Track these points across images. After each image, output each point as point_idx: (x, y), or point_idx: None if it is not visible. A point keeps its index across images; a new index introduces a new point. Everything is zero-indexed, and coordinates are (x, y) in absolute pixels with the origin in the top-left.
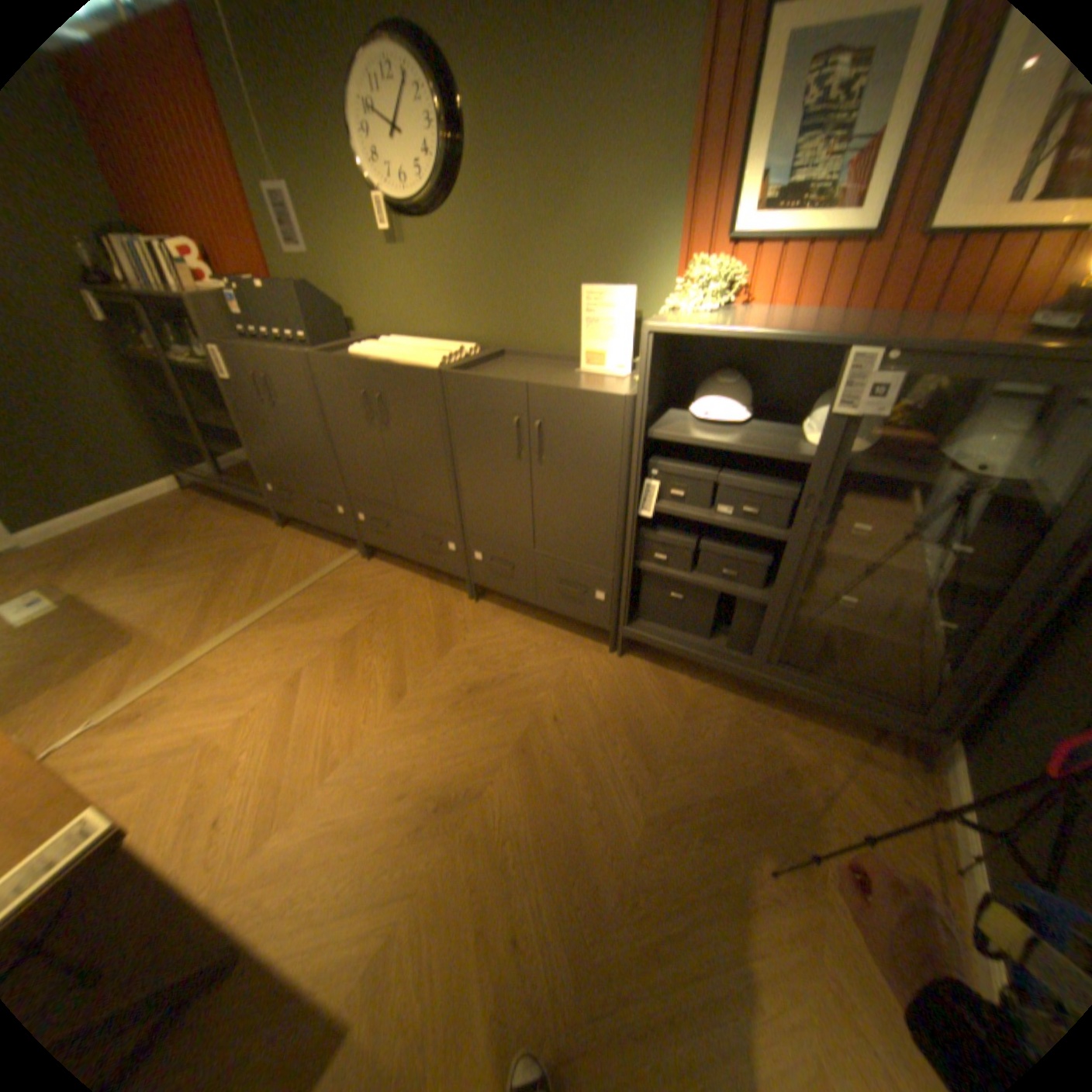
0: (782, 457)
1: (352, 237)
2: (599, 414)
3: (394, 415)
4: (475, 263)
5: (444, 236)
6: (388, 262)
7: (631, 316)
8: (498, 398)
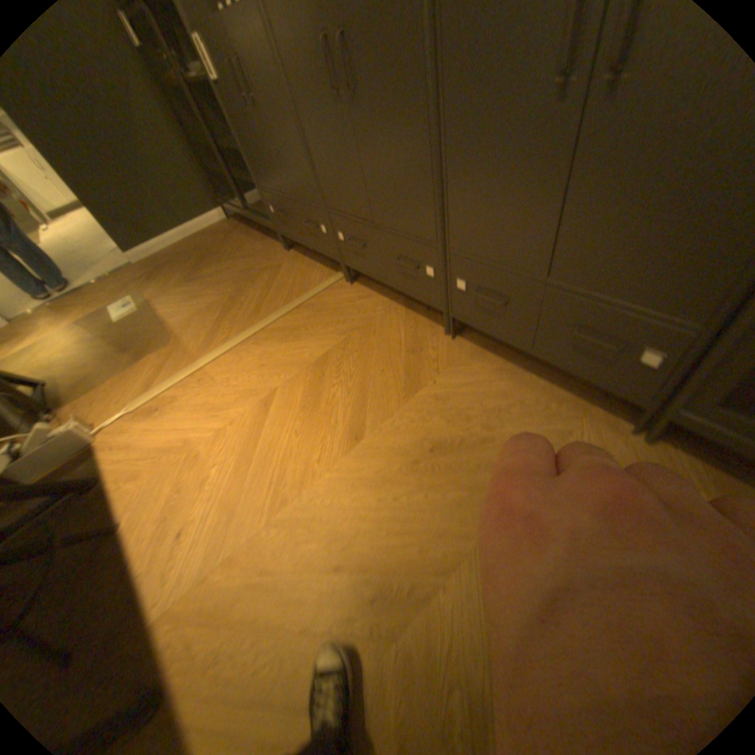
0: None
1: None
2: None
3: (361, 67)
4: None
5: None
6: None
7: None
8: None
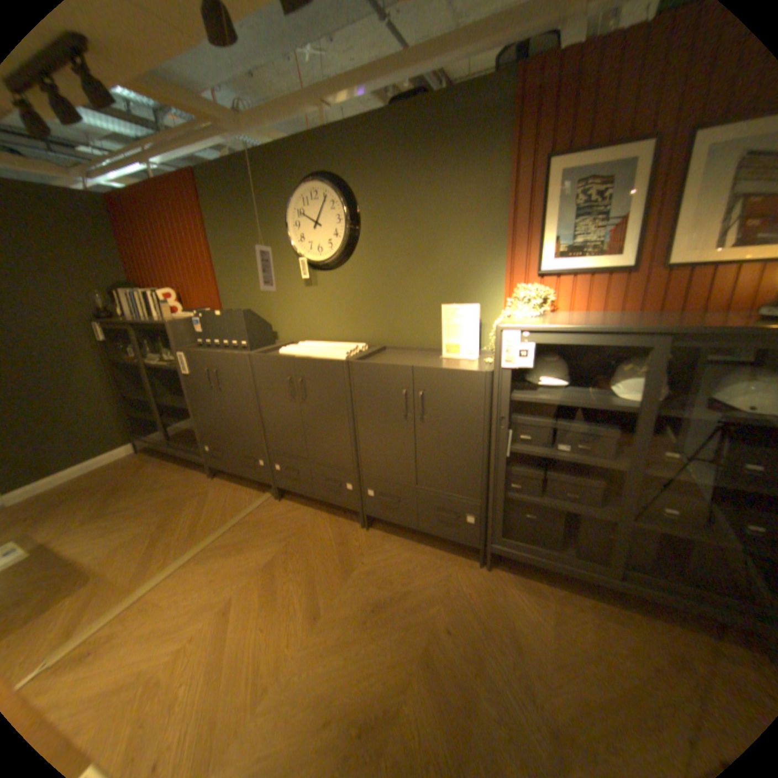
0: (605, 408)
1: (283, 283)
2: (466, 384)
3: (311, 392)
4: (366, 294)
5: (345, 280)
6: (306, 296)
7: (477, 321)
8: (390, 377)
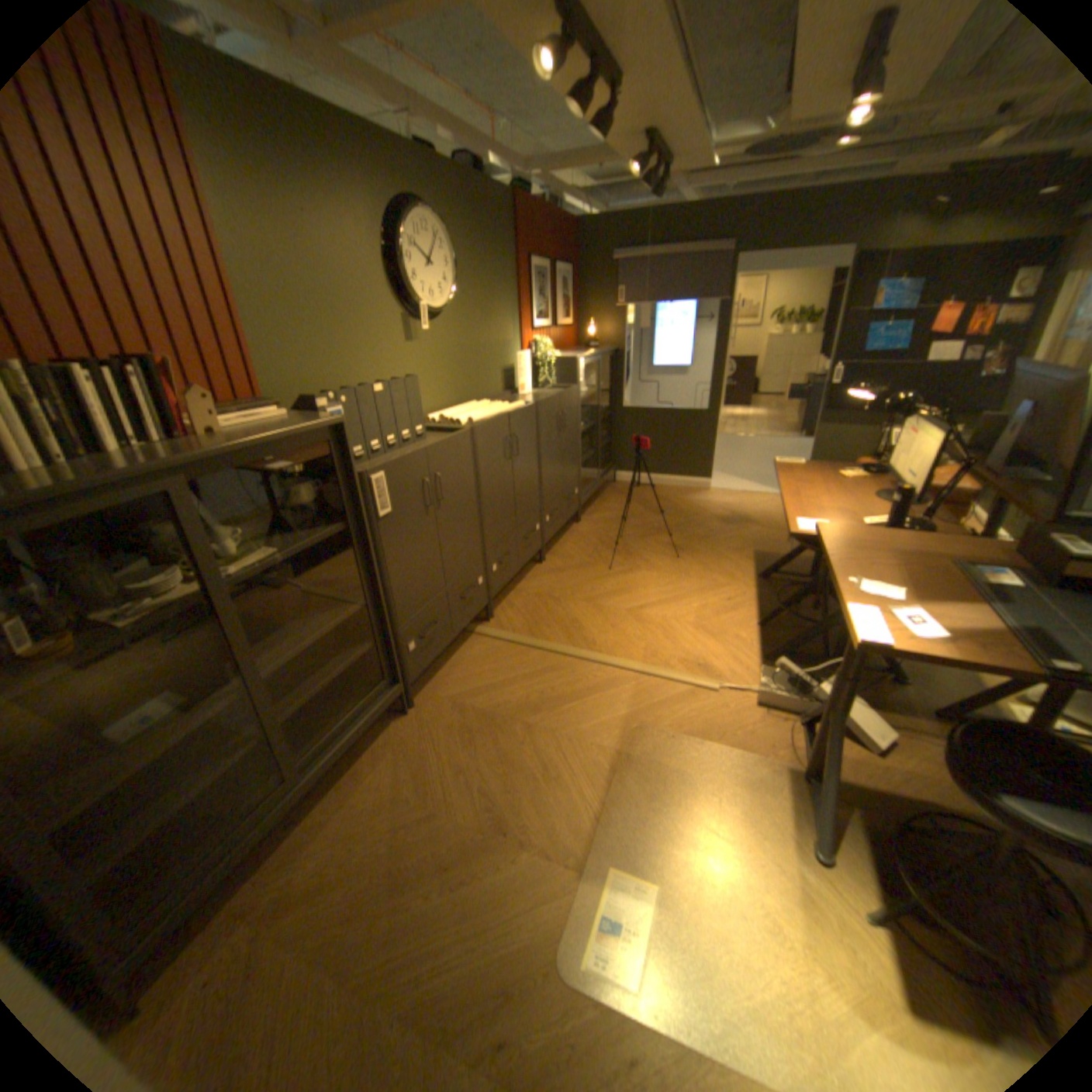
0: (591, 395)
1: (379, 338)
2: (574, 397)
3: (520, 446)
4: (459, 349)
5: (444, 333)
6: (408, 356)
7: (530, 363)
8: (554, 406)
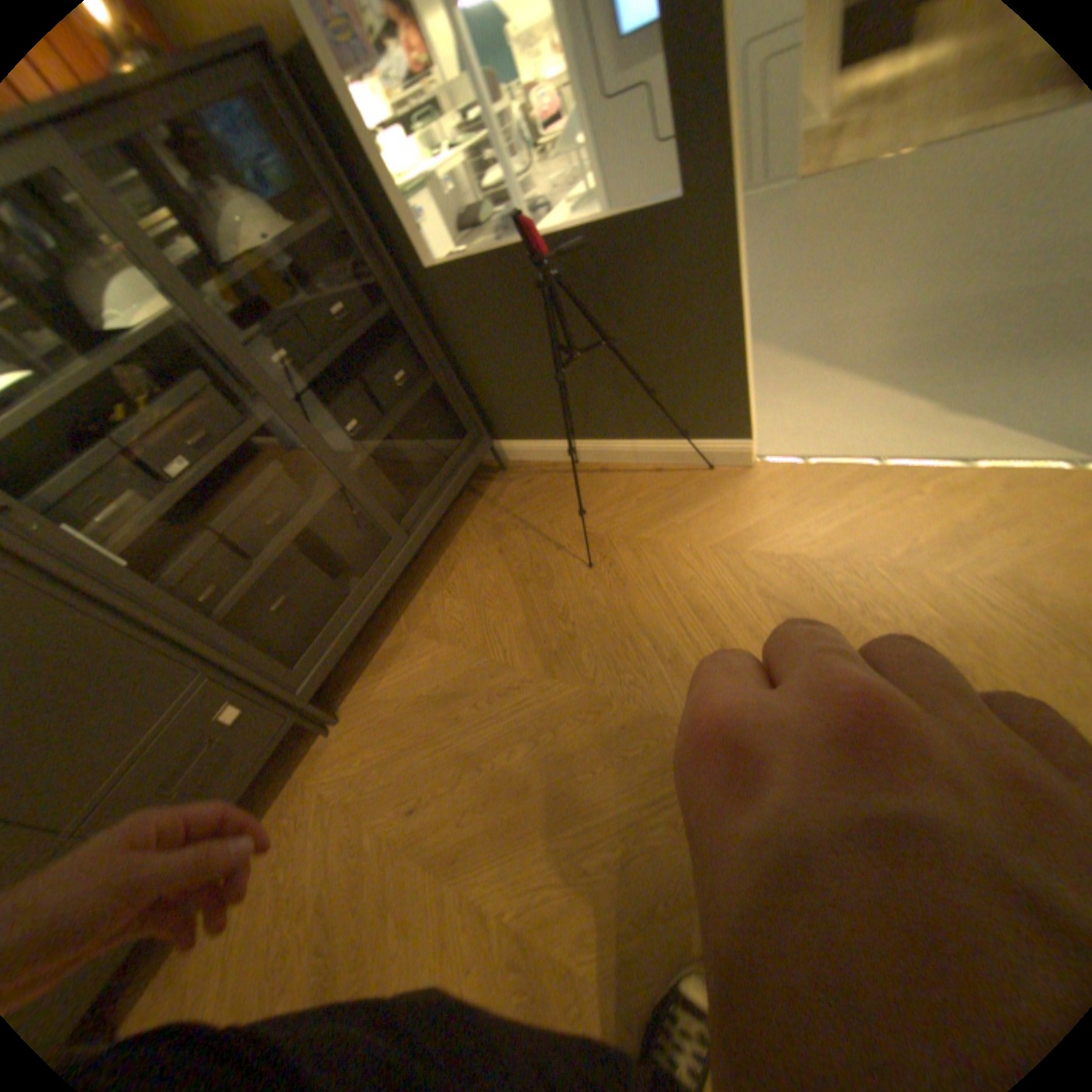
0: (138, 341)
1: None
2: None
3: None
4: None
5: None
6: None
7: None
8: None
